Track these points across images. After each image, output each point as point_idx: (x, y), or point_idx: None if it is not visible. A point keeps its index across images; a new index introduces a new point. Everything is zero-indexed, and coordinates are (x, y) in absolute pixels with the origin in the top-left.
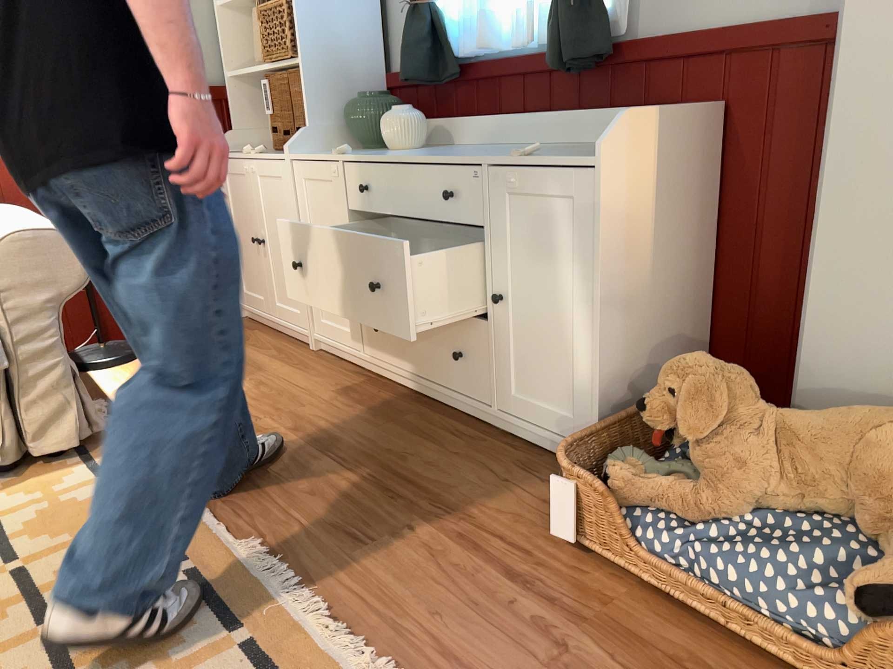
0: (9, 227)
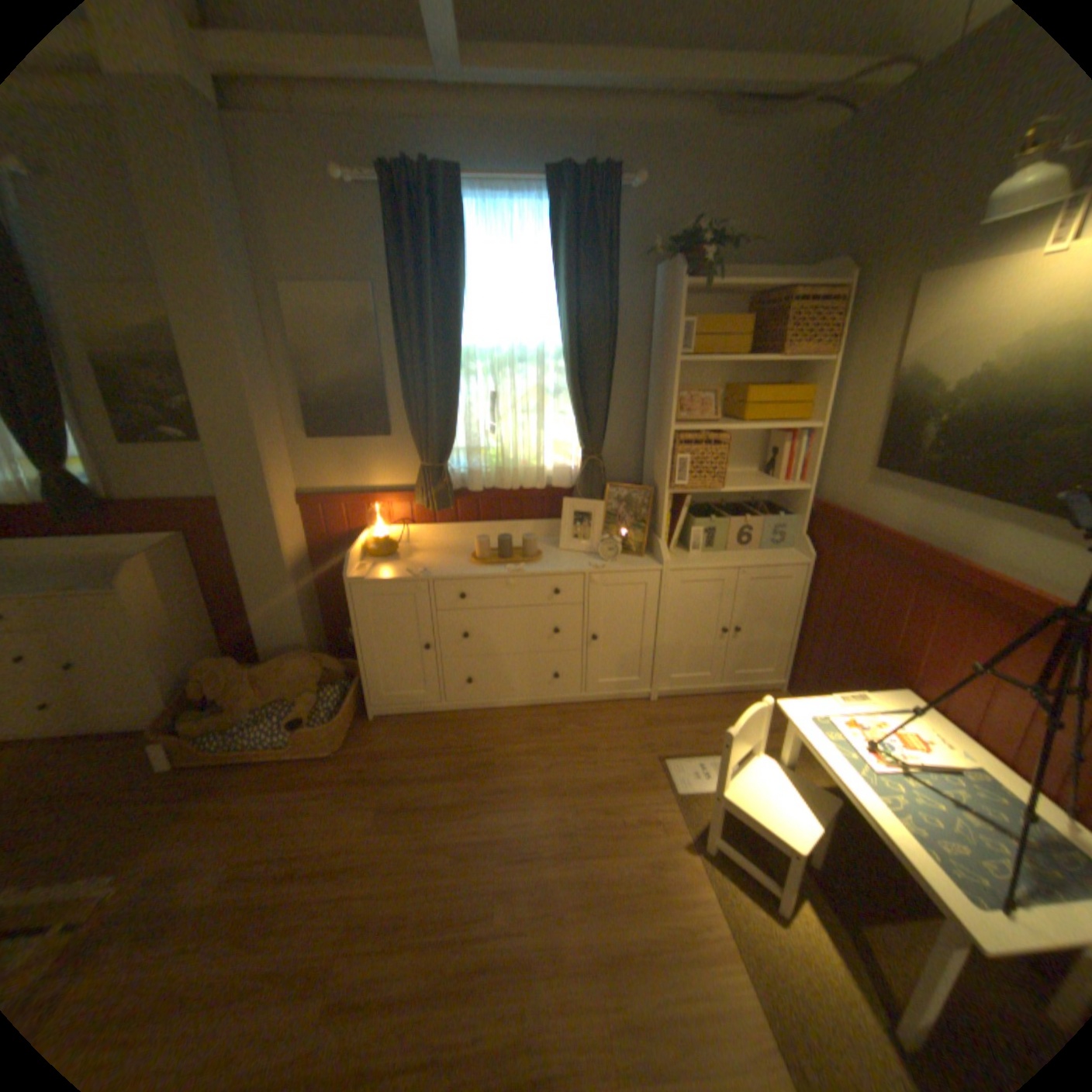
0: None
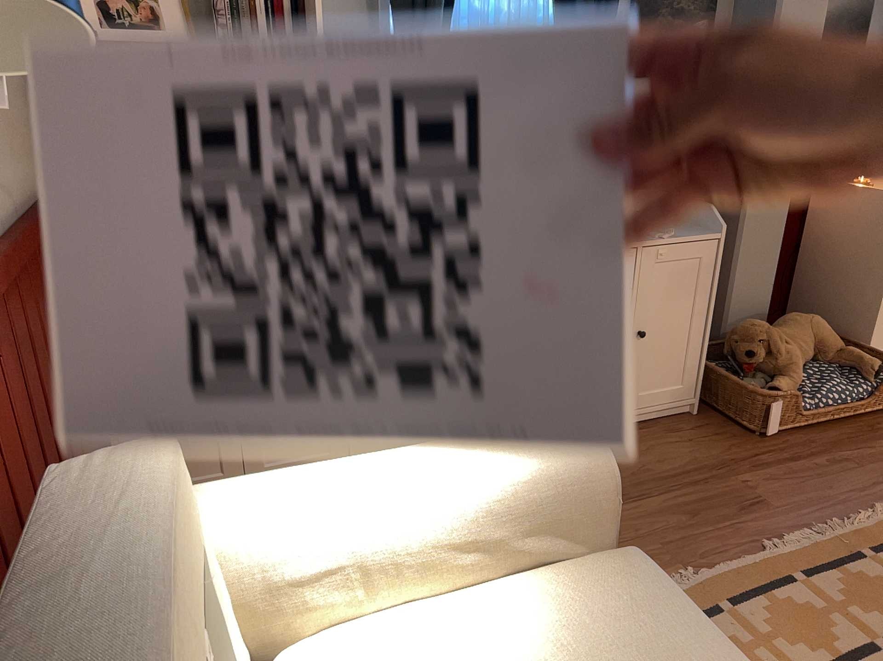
0: (522, 454)
